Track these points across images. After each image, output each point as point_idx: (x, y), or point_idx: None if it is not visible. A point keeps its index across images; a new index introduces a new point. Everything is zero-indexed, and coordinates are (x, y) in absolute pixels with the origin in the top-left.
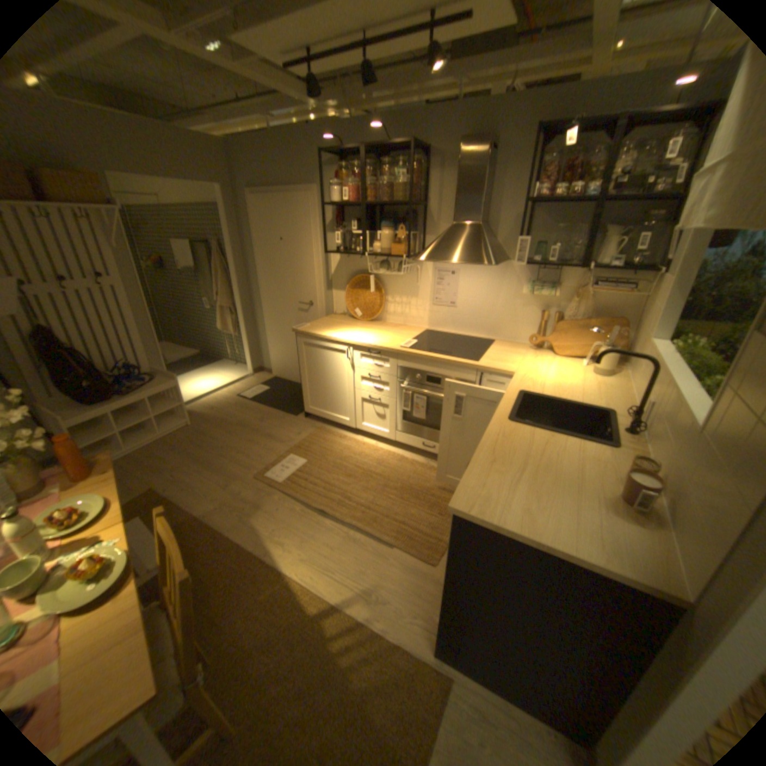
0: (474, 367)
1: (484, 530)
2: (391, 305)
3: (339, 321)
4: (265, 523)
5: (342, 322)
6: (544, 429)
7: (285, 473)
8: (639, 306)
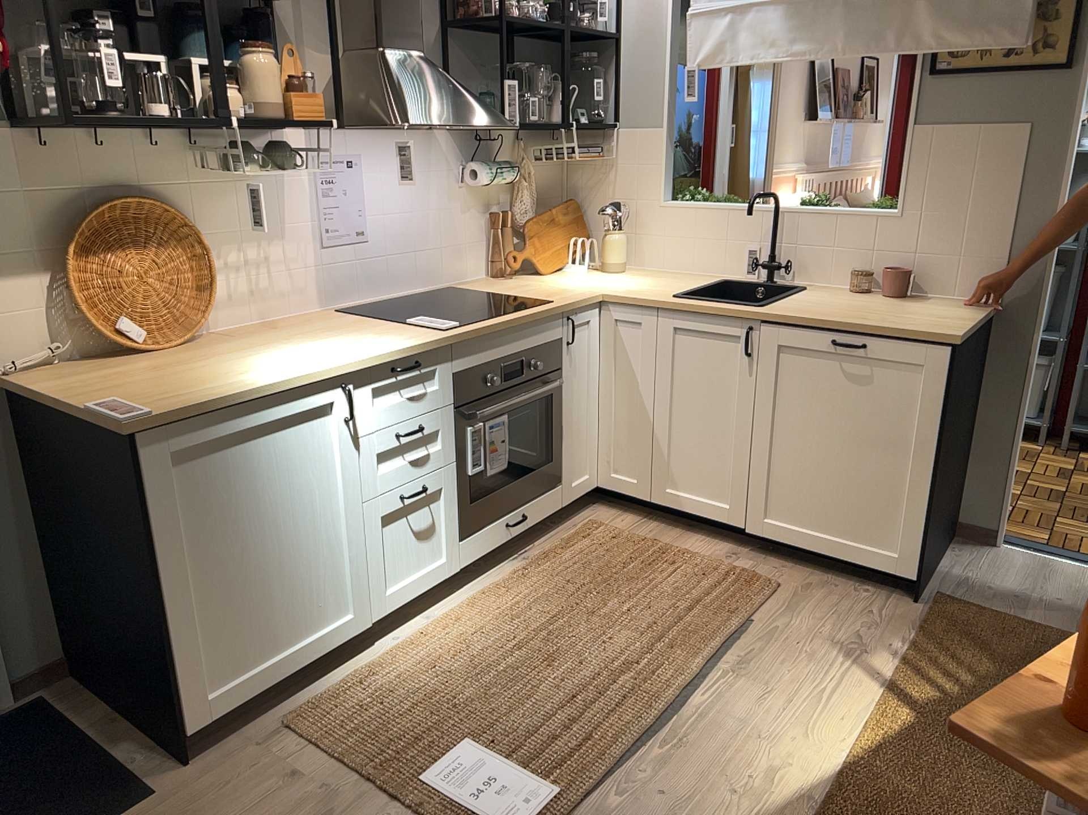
0: (565, 307)
1: (967, 338)
2: (221, 277)
3: (112, 371)
4: (711, 813)
5: (132, 368)
6: (780, 298)
7: (515, 784)
8: (564, 183)
